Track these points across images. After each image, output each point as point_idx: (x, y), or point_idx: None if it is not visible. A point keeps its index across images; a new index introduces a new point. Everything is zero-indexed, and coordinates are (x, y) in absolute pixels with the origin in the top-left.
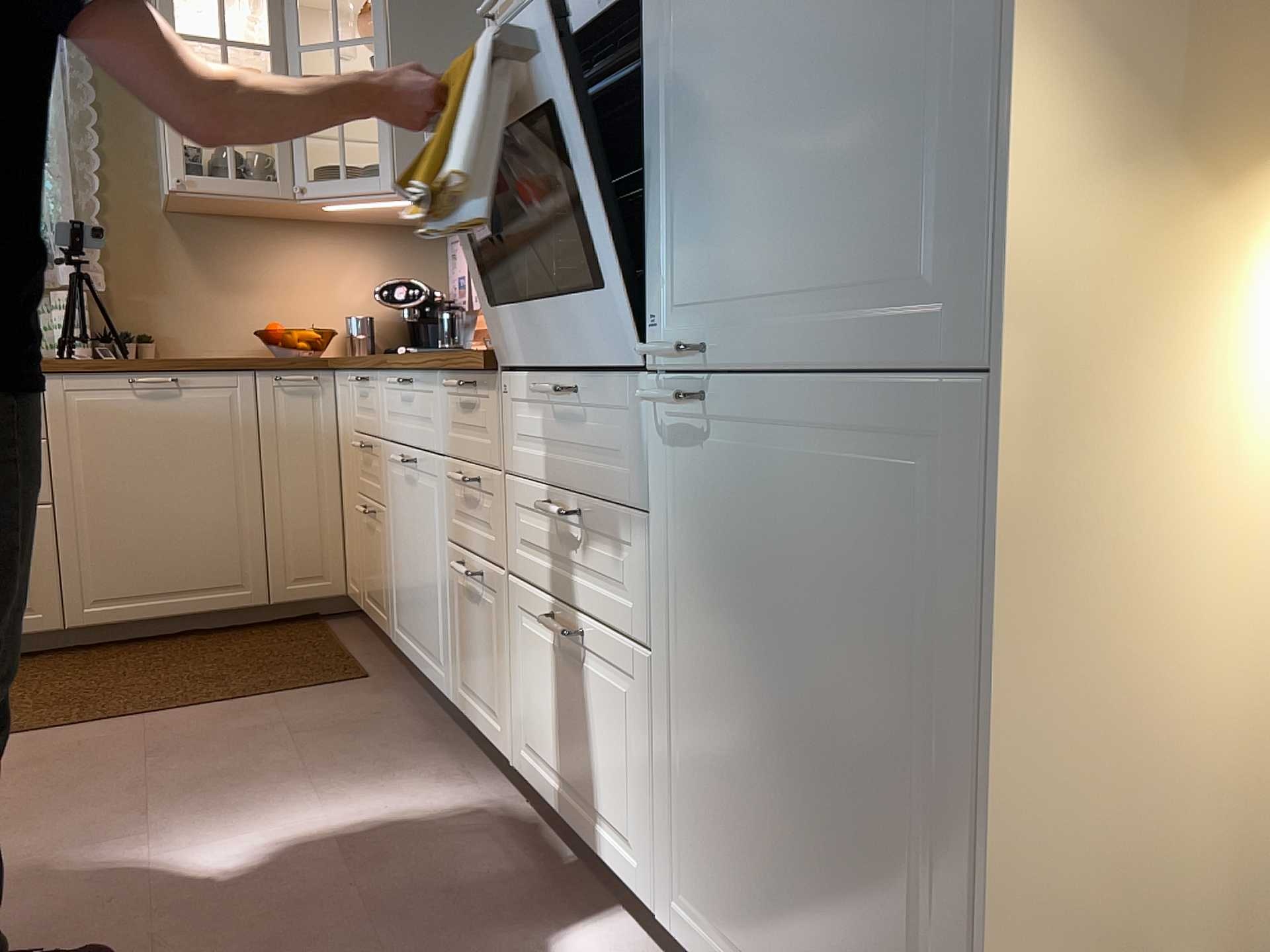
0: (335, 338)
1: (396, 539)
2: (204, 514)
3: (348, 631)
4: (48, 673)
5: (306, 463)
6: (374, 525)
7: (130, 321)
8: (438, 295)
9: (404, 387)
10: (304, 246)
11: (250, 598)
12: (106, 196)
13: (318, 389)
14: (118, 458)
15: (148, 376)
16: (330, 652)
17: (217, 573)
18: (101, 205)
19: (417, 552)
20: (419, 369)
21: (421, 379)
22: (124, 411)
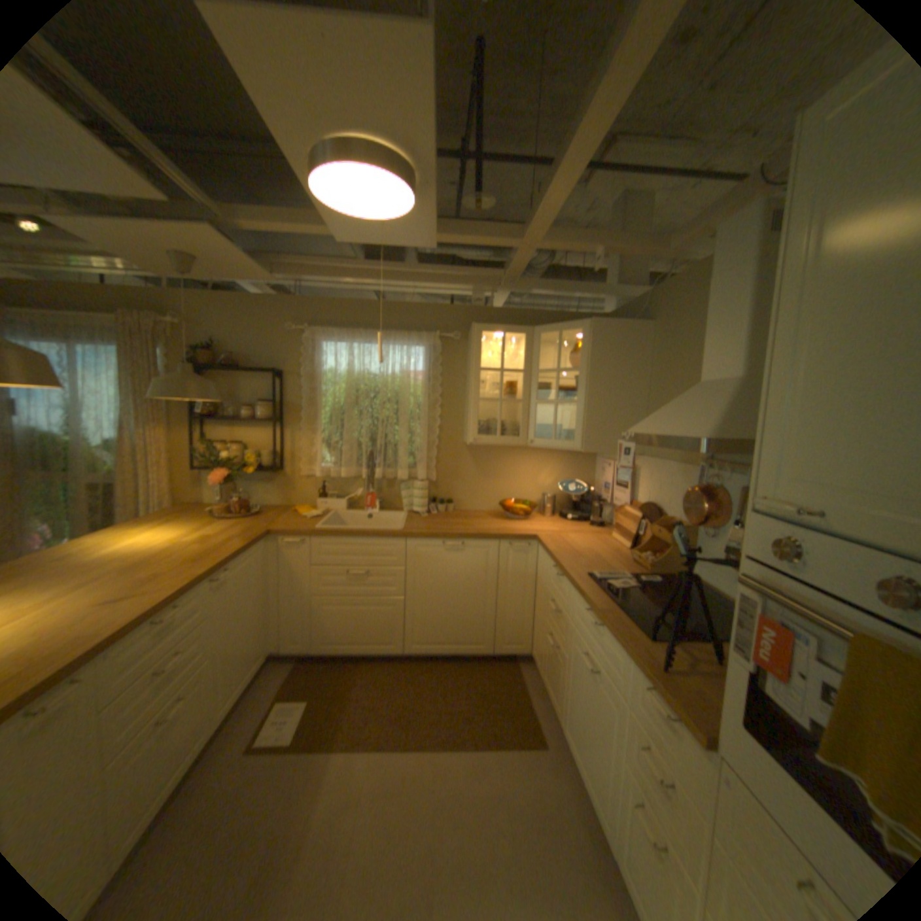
0: (536, 506)
1: (575, 688)
2: (469, 608)
3: (532, 681)
4: (395, 681)
5: (519, 586)
6: (557, 653)
7: (445, 492)
8: (593, 490)
9: (597, 624)
10: (525, 457)
11: (485, 650)
12: (440, 435)
13: (529, 550)
14: (434, 578)
15: (451, 540)
16: (524, 706)
17: (471, 636)
18: (438, 441)
19: (592, 722)
20: (616, 639)
21: (613, 637)
22: (439, 556)
